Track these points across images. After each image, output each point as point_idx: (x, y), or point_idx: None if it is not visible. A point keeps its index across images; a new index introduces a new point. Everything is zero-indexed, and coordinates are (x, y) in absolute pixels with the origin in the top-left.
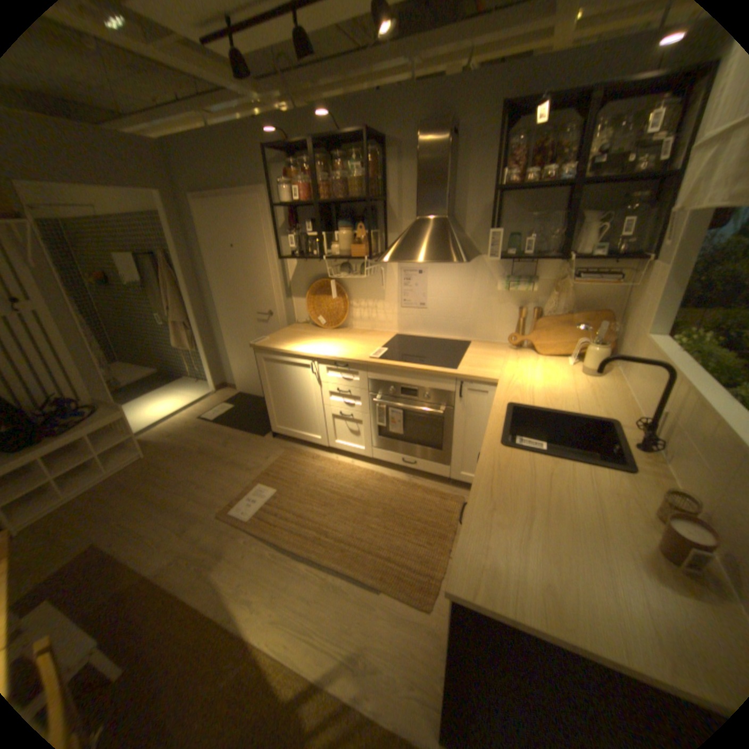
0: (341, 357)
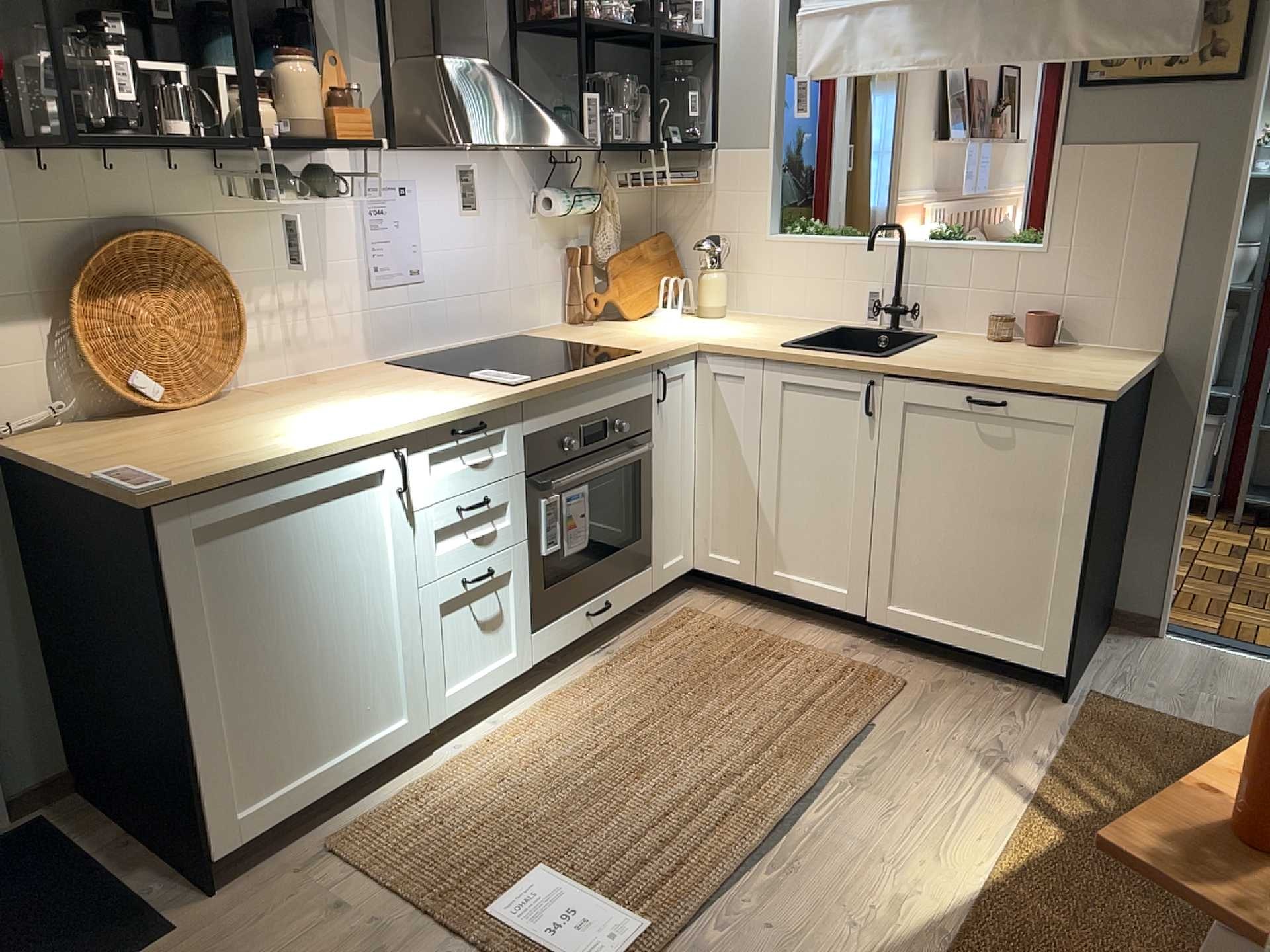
0: (469, 404)
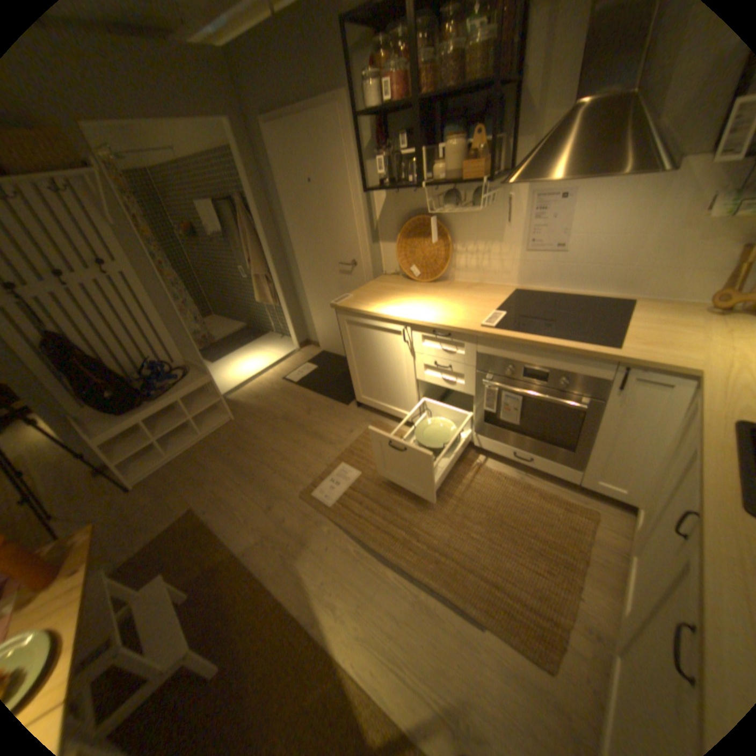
0: (442, 323)
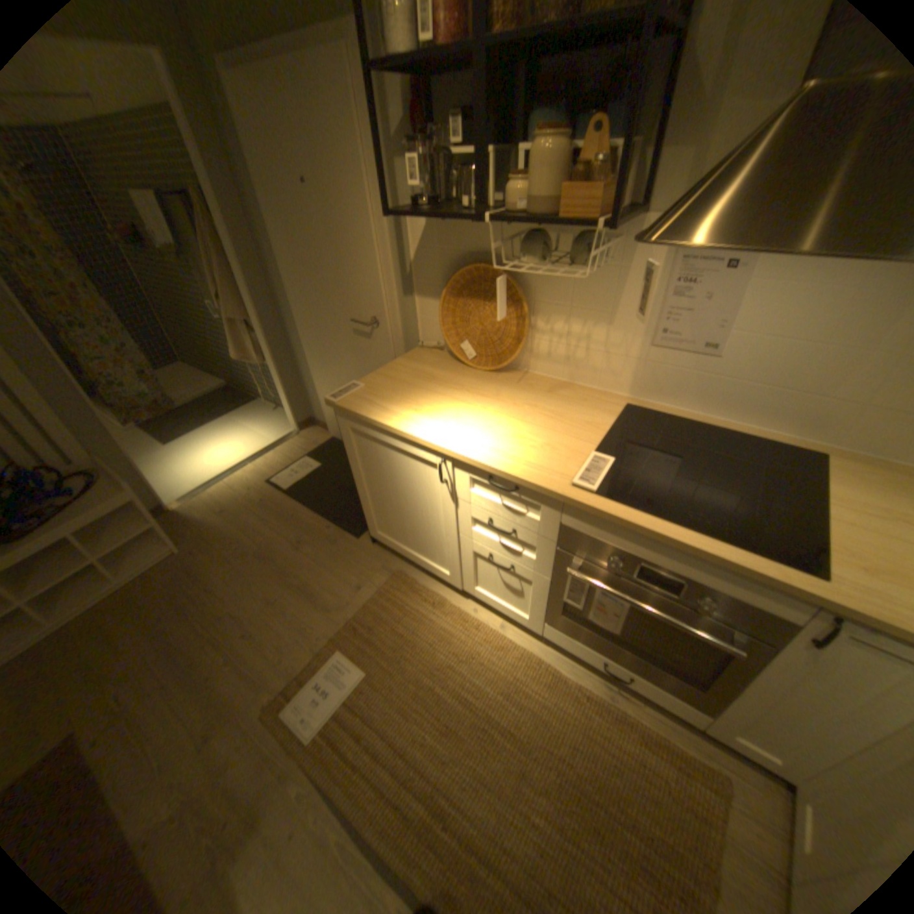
0: (506, 468)
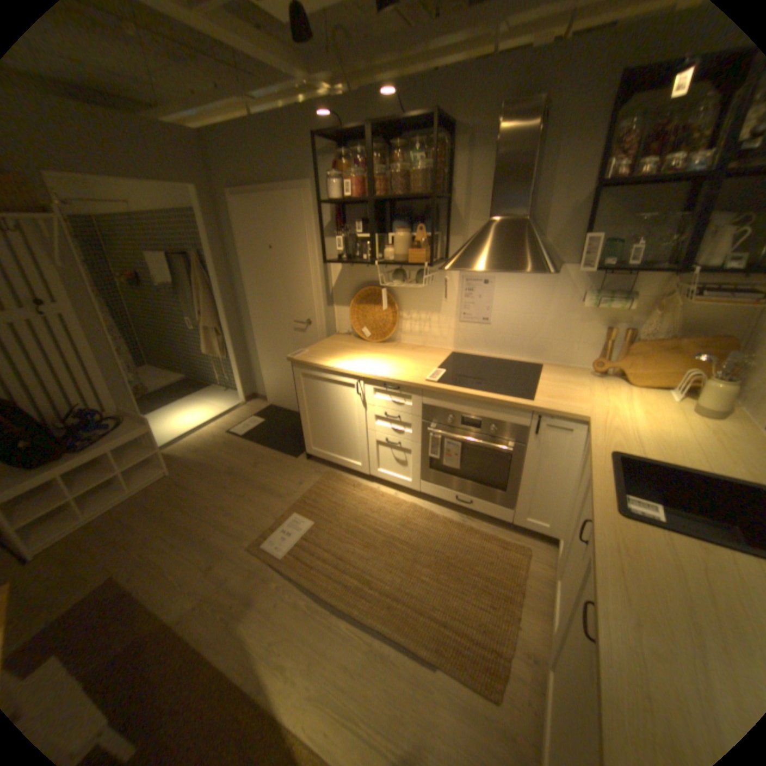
0: (392, 377)
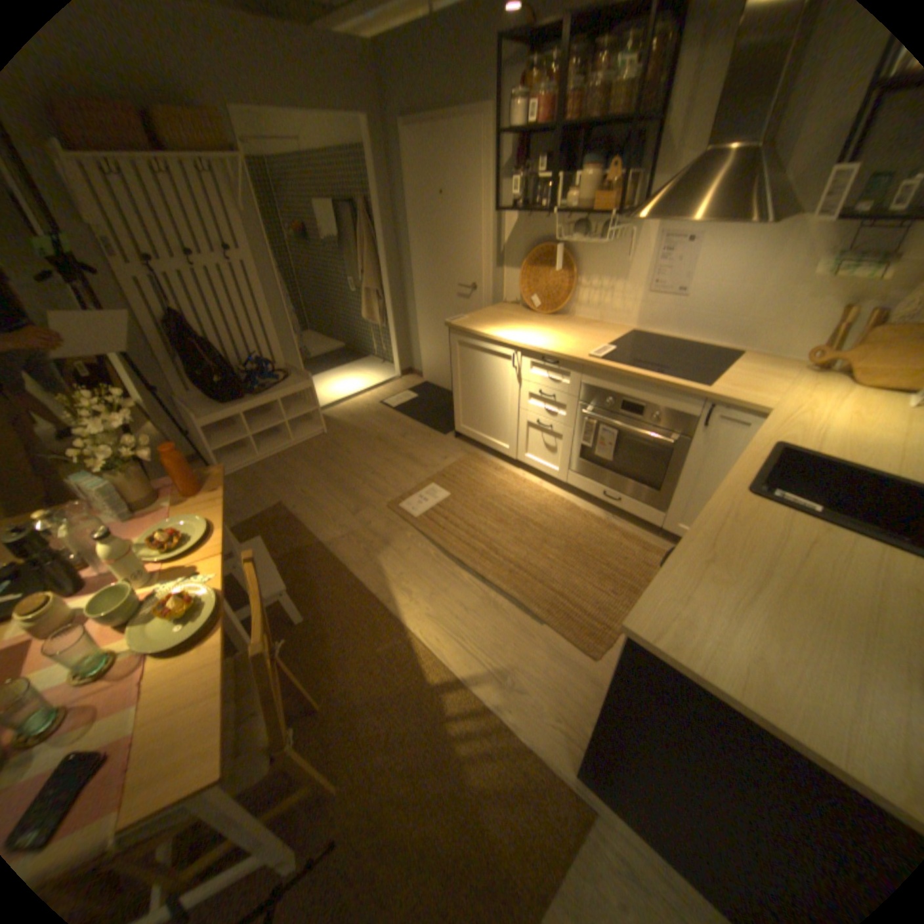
0: (552, 350)
